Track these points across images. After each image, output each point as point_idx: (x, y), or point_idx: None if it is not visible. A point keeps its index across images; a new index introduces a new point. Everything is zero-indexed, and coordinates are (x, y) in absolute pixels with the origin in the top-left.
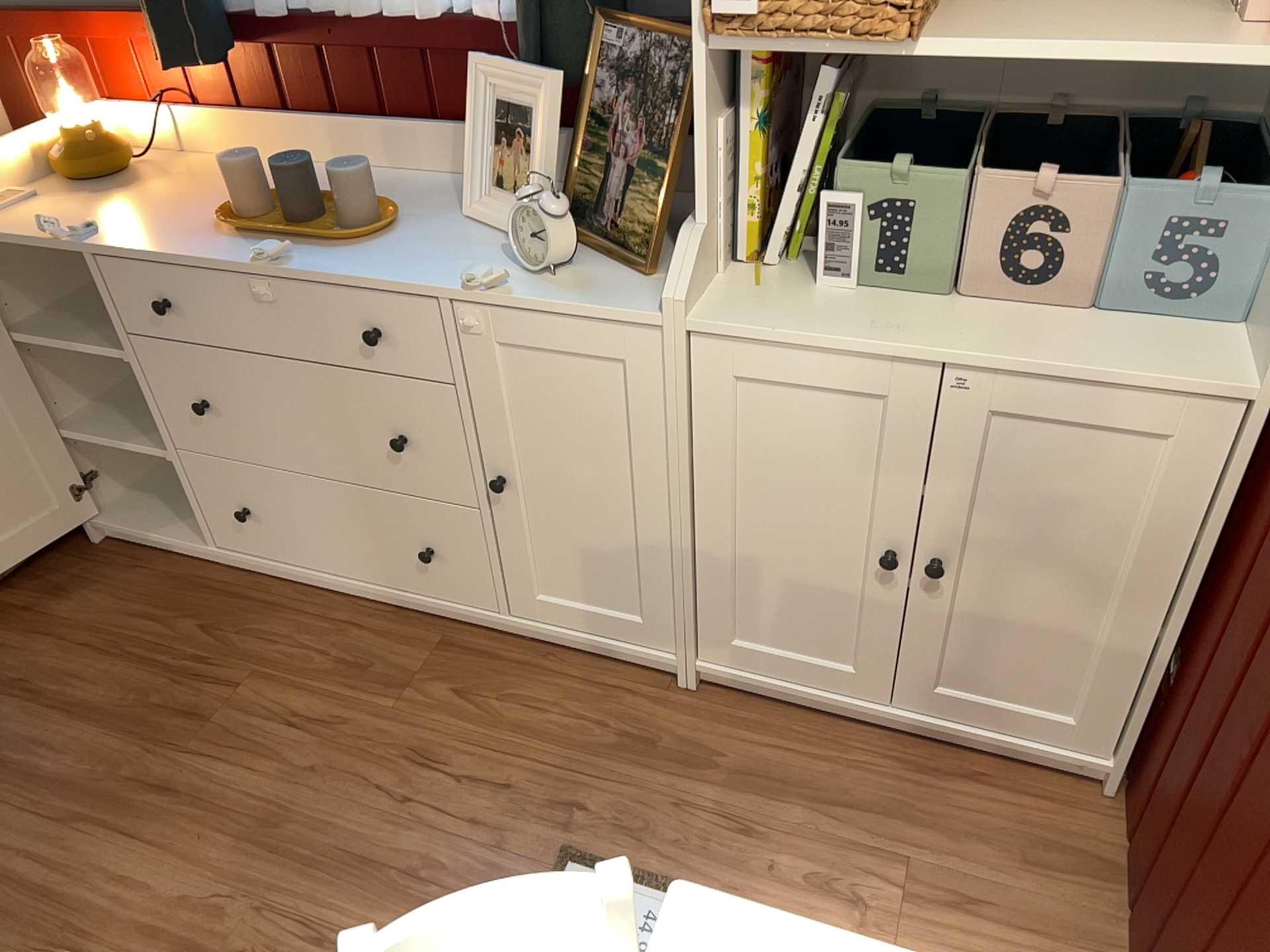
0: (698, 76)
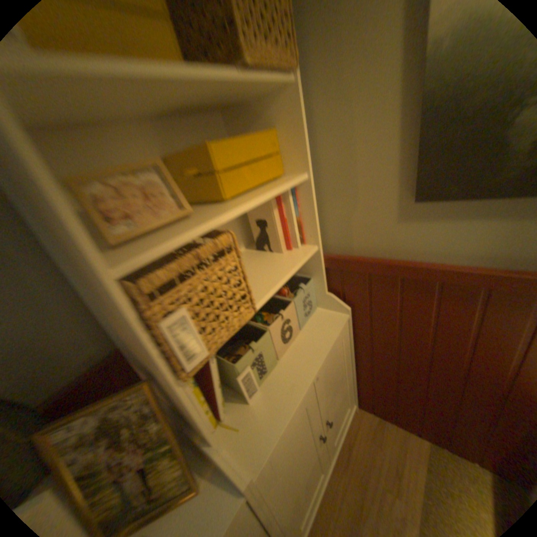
0: (178, 395)
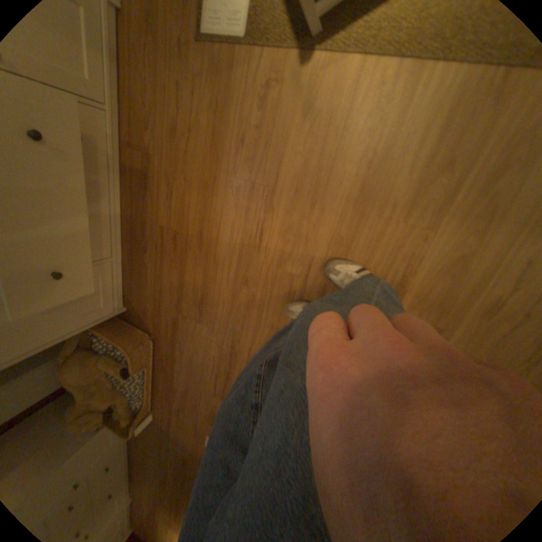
0: None
